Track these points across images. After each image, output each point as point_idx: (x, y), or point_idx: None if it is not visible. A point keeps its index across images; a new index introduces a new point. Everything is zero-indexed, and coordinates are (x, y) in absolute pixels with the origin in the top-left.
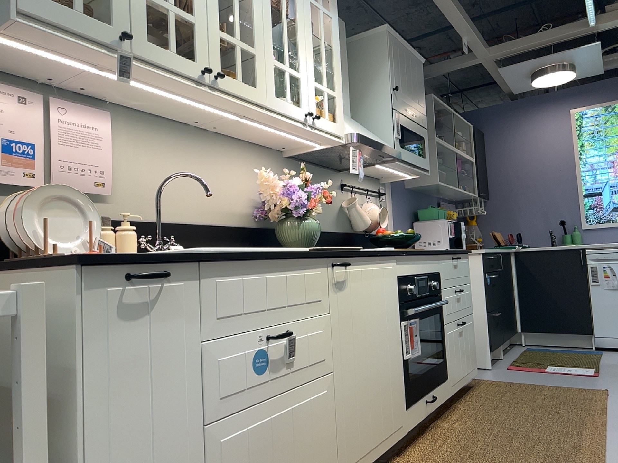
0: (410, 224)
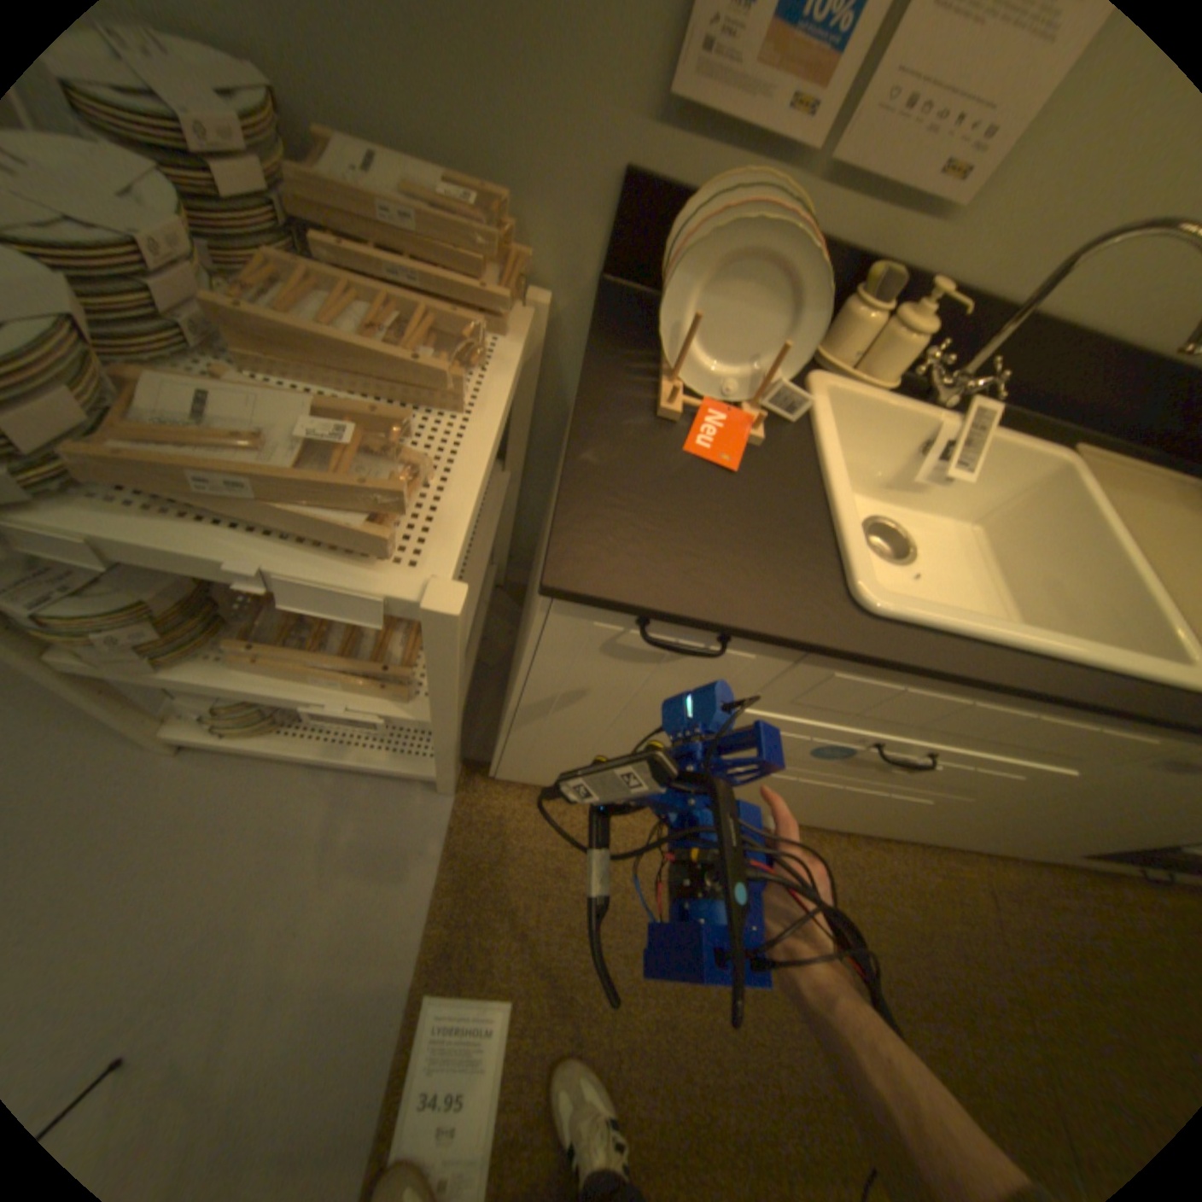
0: None
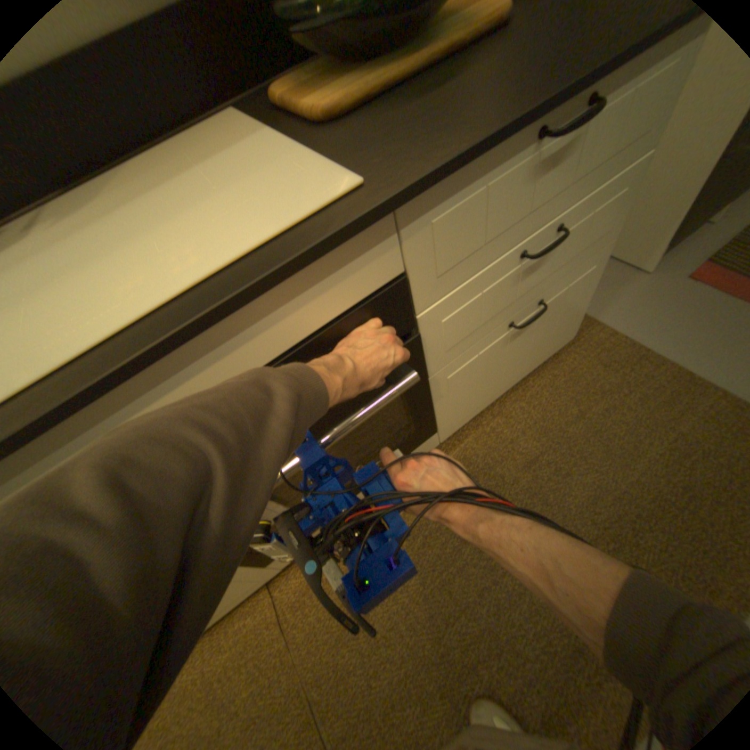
0: None
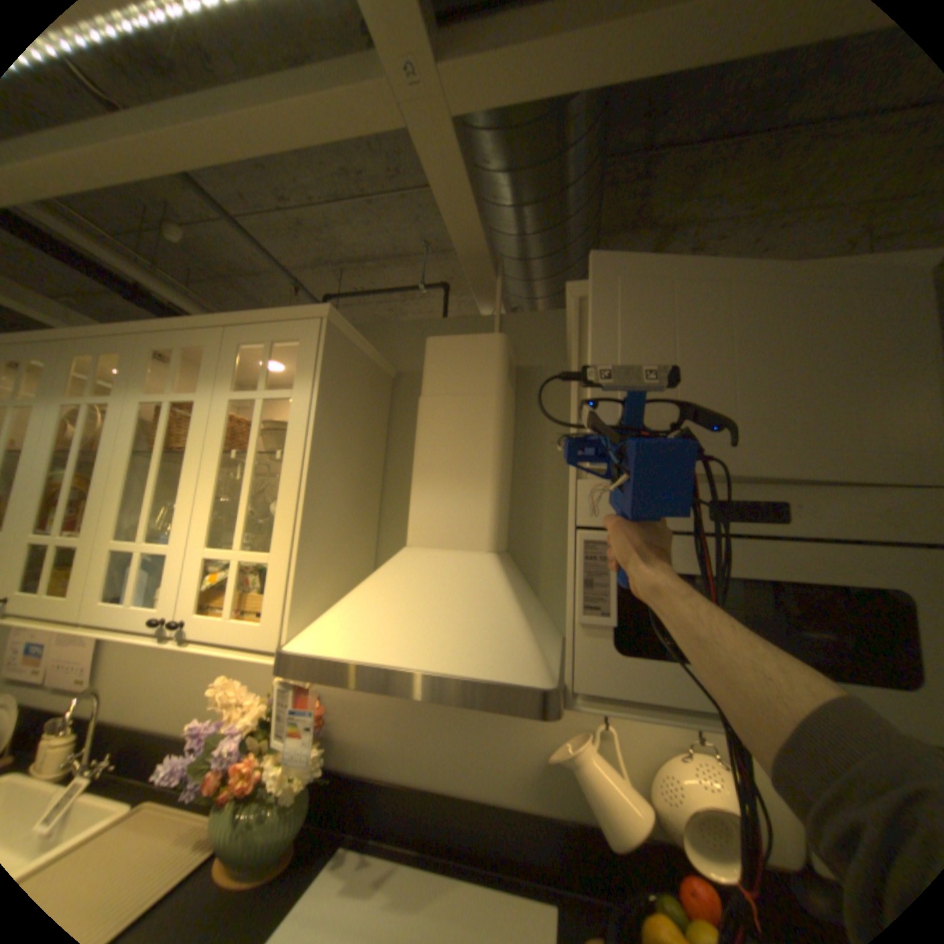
0: None
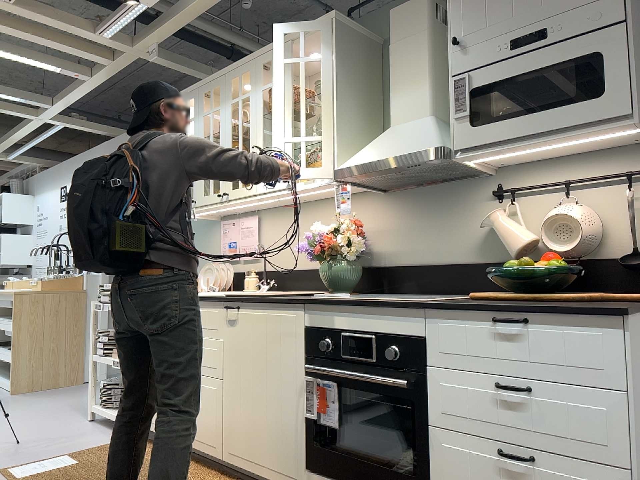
0: None
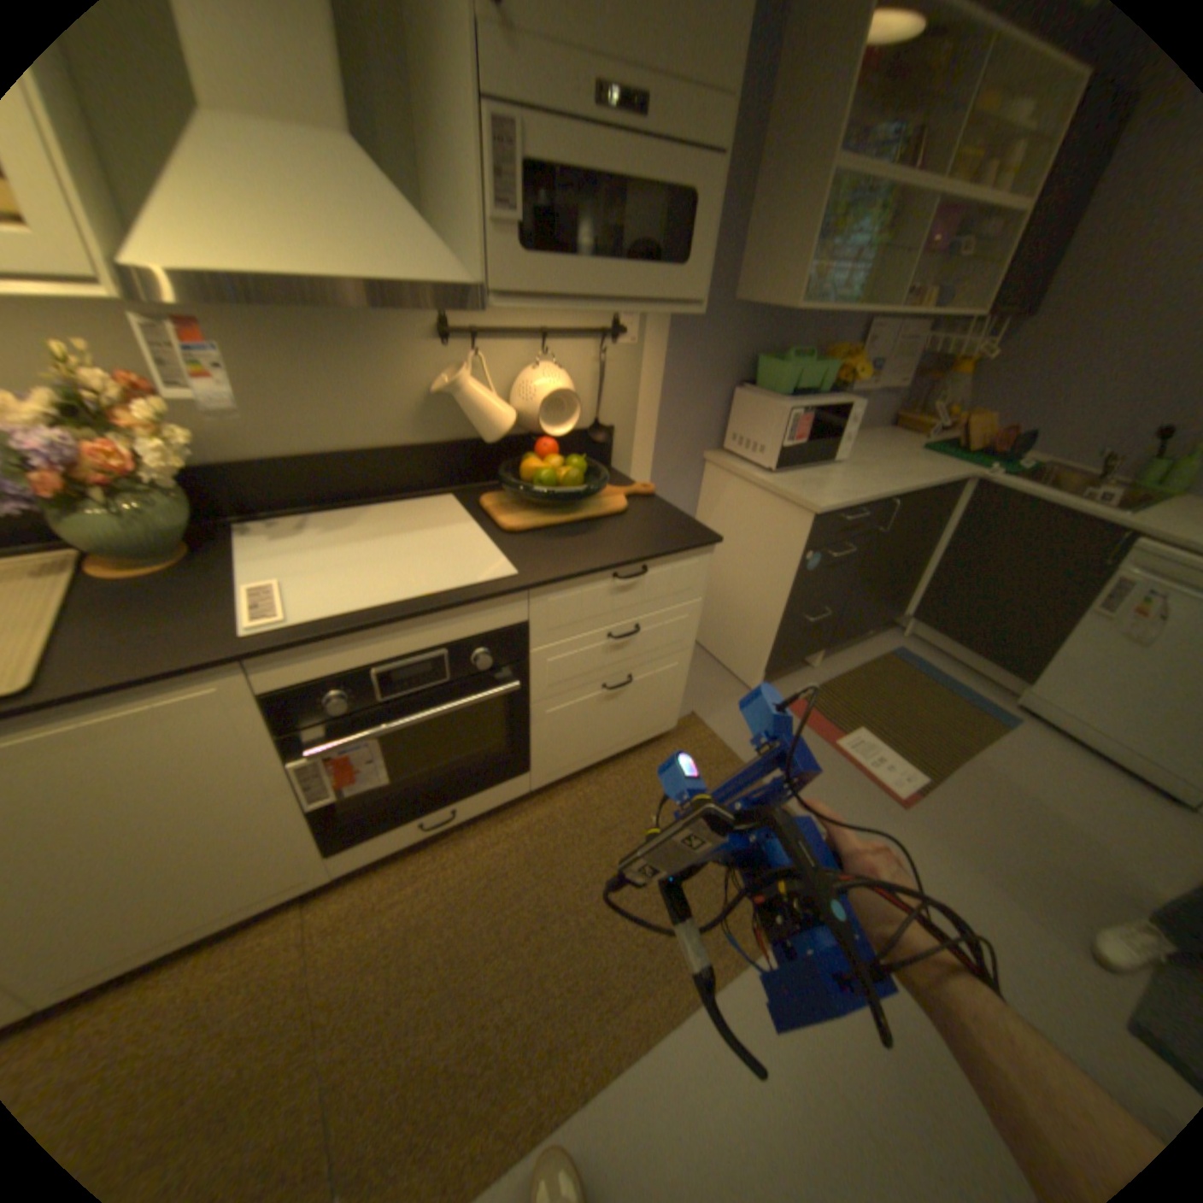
0: (725, 390)
